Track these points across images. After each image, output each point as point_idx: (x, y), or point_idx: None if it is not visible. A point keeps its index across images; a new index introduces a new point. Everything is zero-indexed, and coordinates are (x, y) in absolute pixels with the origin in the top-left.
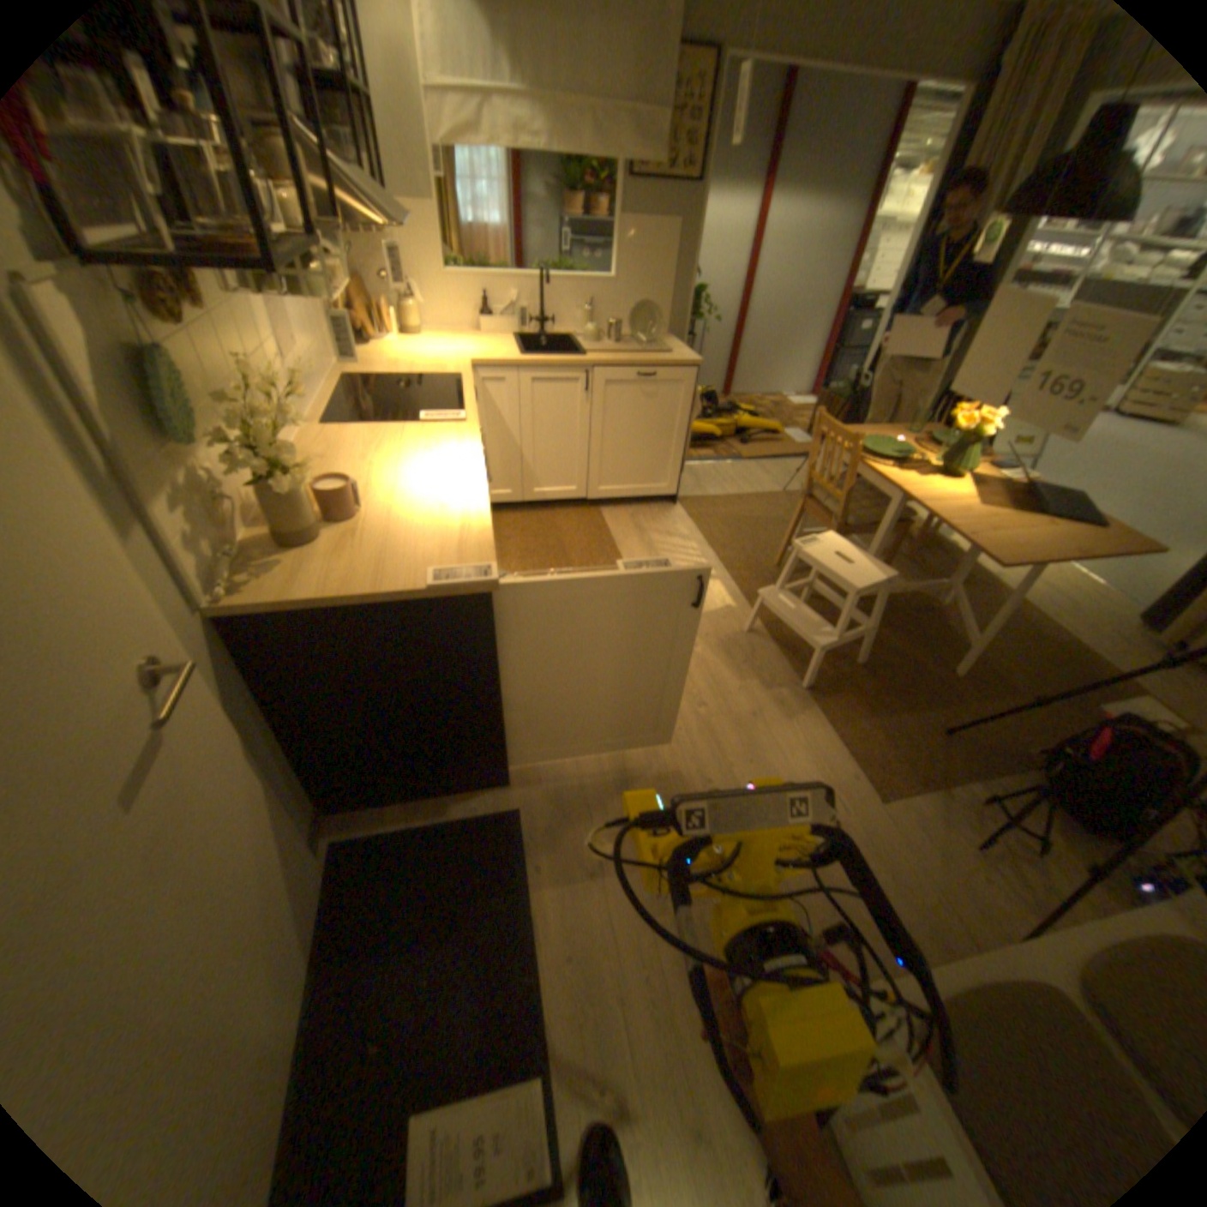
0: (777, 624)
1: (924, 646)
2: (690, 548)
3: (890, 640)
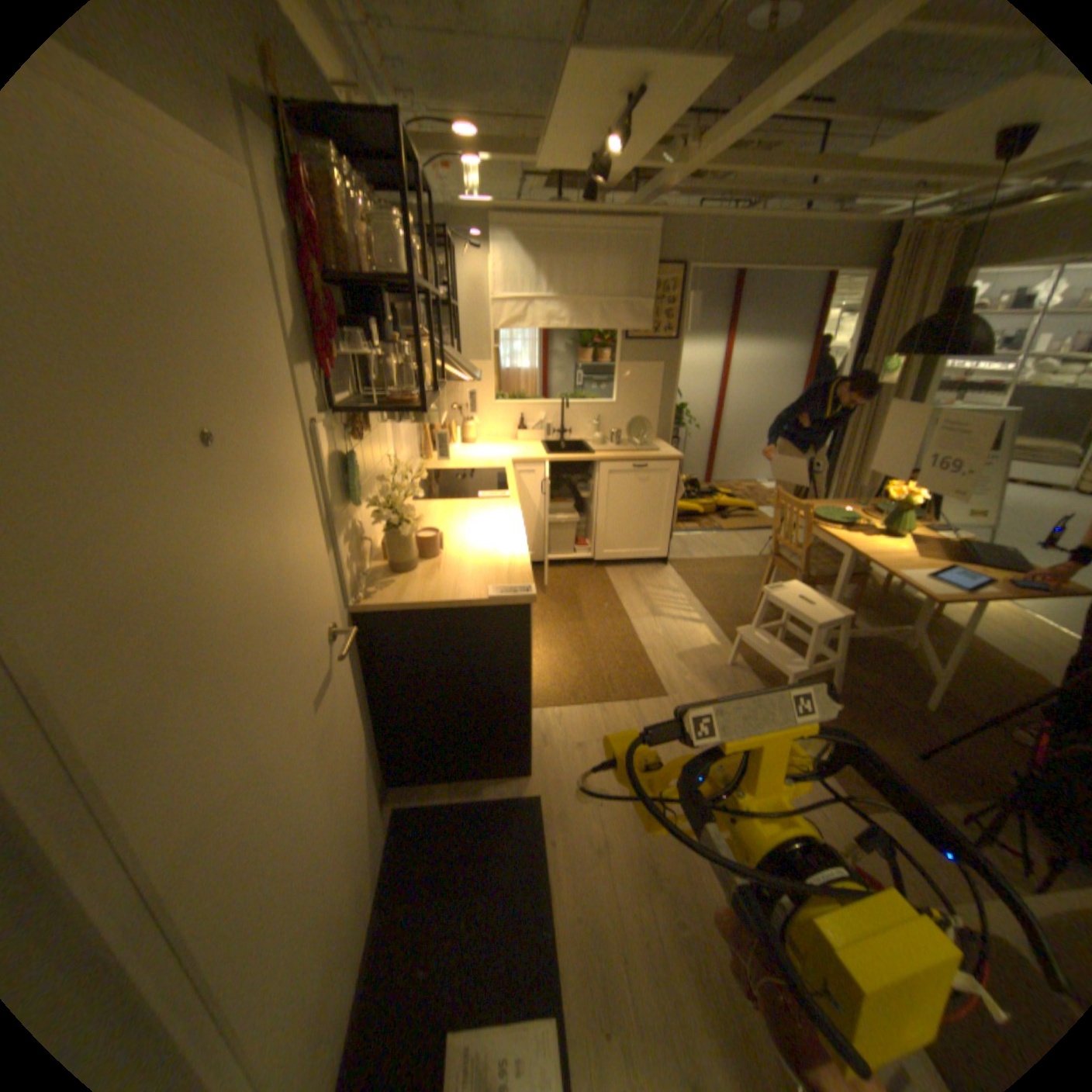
0: (756, 661)
1: (894, 684)
2: (678, 599)
3: (861, 678)
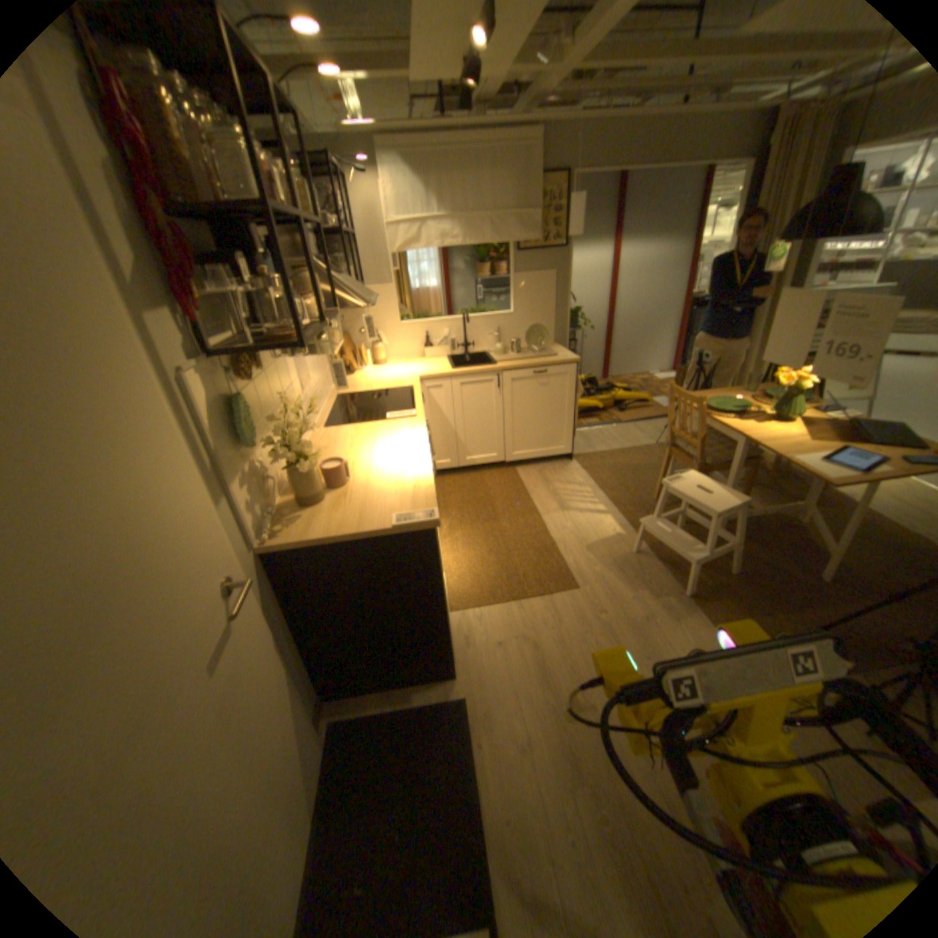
0: (659, 546)
1: (789, 558)
2: (584, 492)
3: (758, 555)
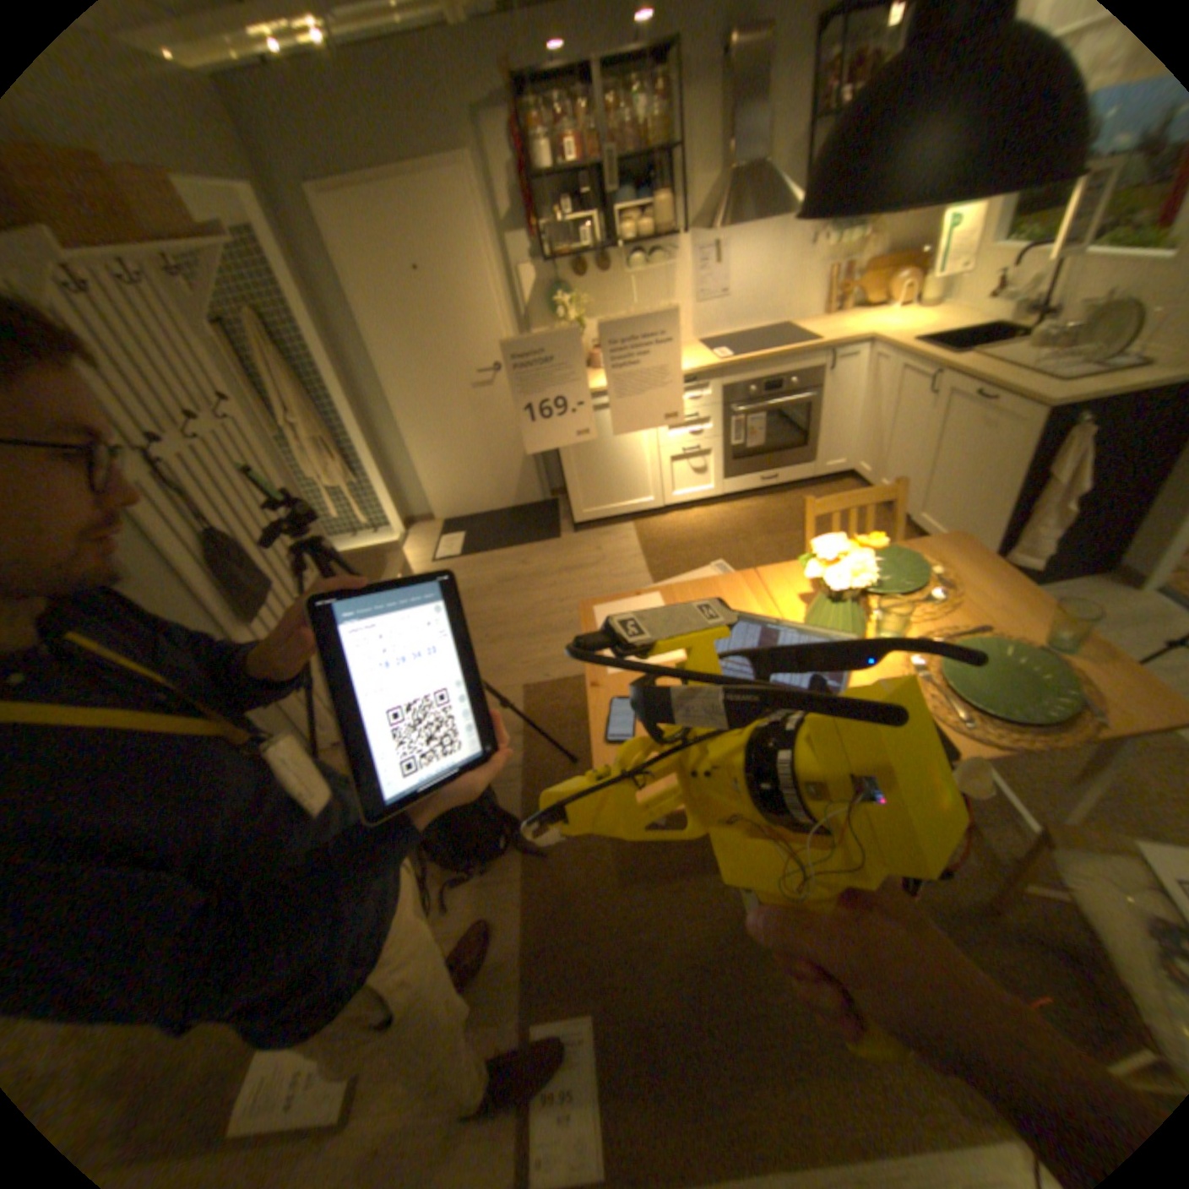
0: None
1: None
2: None
3: None
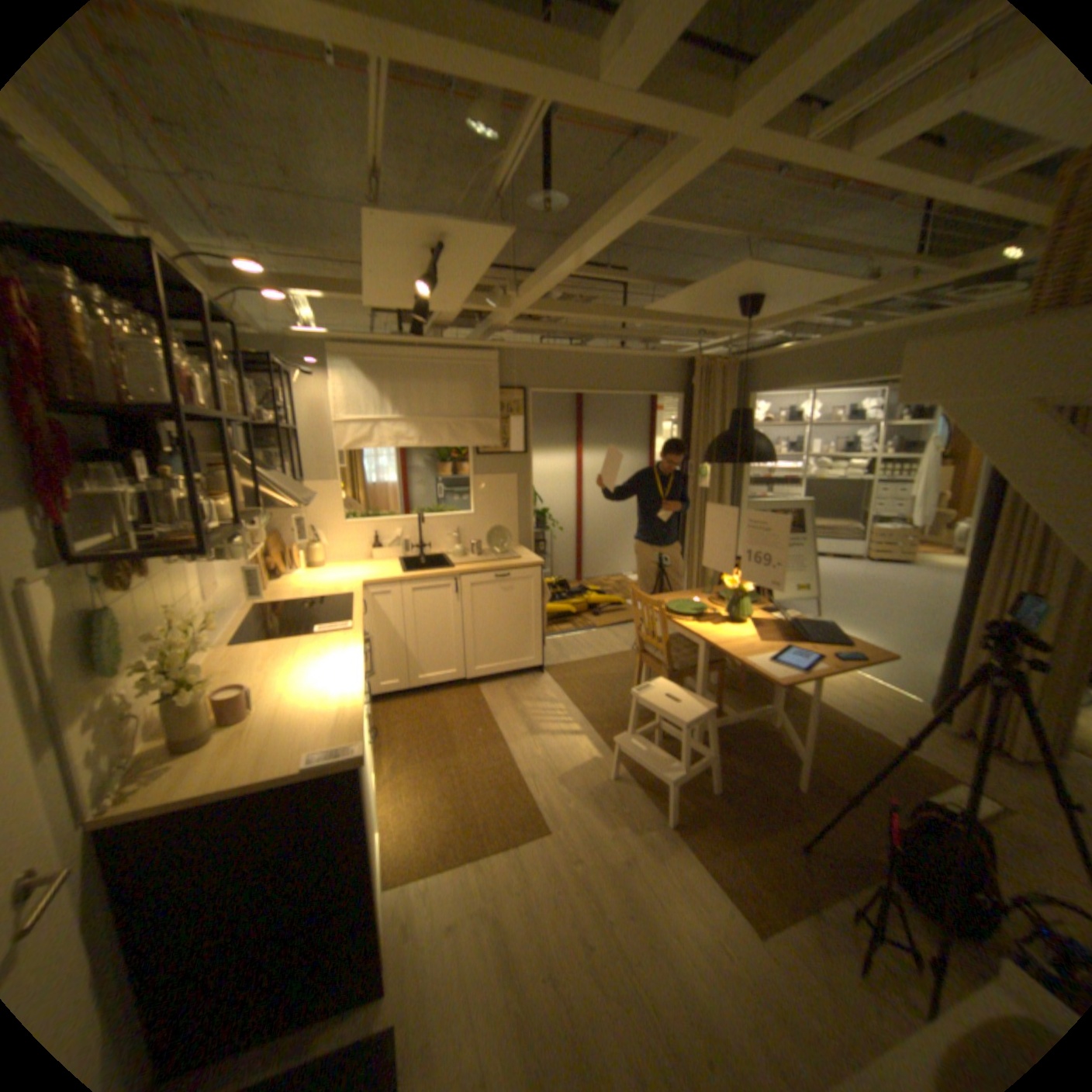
0: (638, 769)
1: (766, 769)
2: (556, 710)
3: (737, 768)
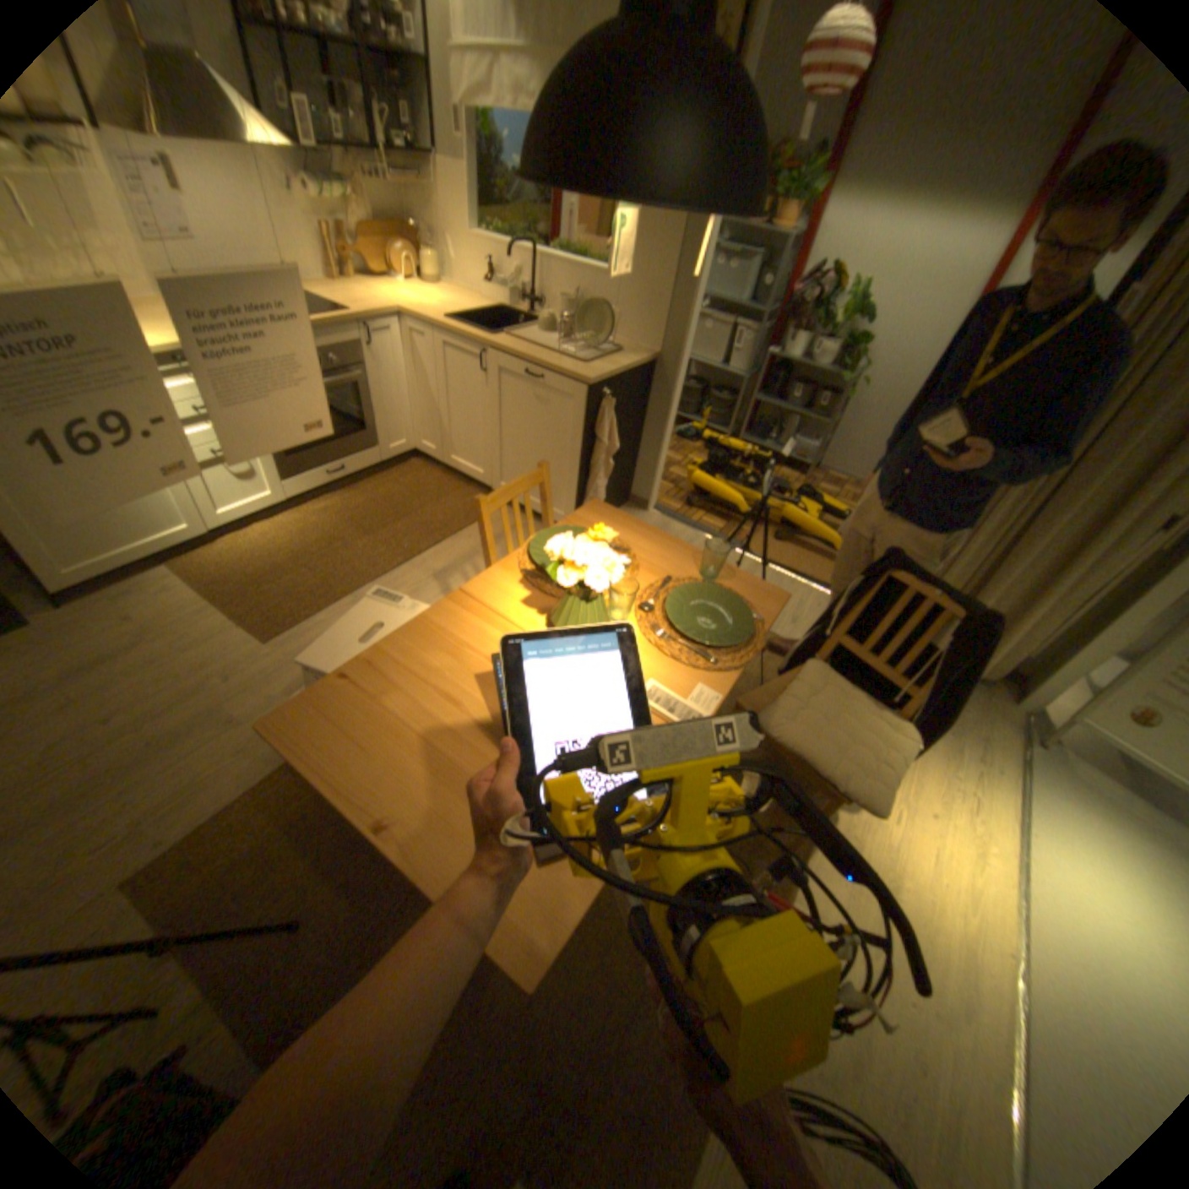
0: None
1: None
2: None
3: None
